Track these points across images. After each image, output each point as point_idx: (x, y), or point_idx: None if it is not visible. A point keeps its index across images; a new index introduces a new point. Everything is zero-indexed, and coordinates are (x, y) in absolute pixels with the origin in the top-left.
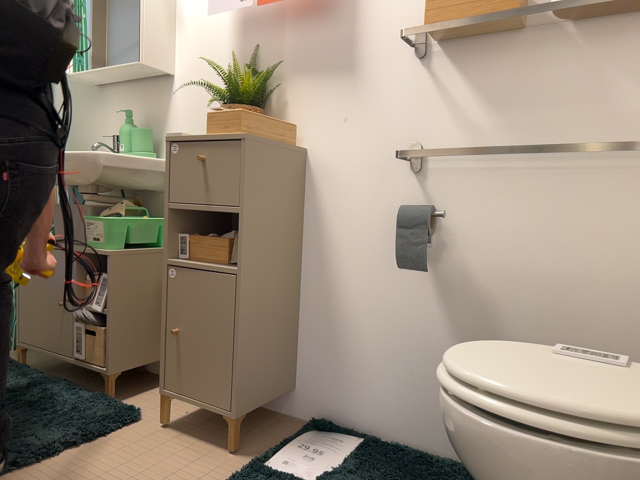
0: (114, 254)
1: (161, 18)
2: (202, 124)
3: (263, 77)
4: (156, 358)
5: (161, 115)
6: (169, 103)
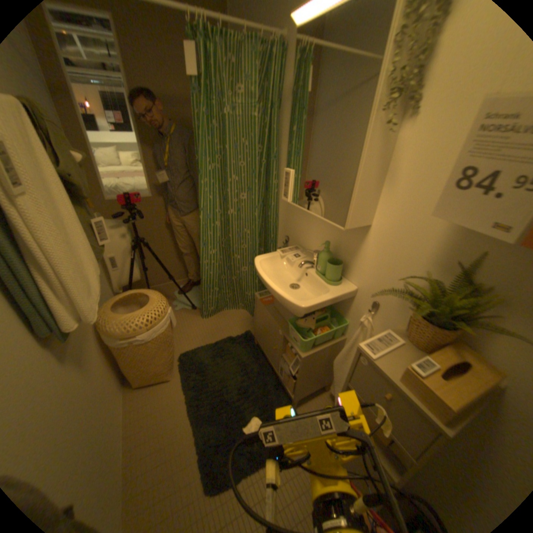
0: (302, 360)
1: (370, 180)
2: (386, 278)
3: (479, 286)
4: (319, 390)
5: (350, 246)
6: (359, 241)
